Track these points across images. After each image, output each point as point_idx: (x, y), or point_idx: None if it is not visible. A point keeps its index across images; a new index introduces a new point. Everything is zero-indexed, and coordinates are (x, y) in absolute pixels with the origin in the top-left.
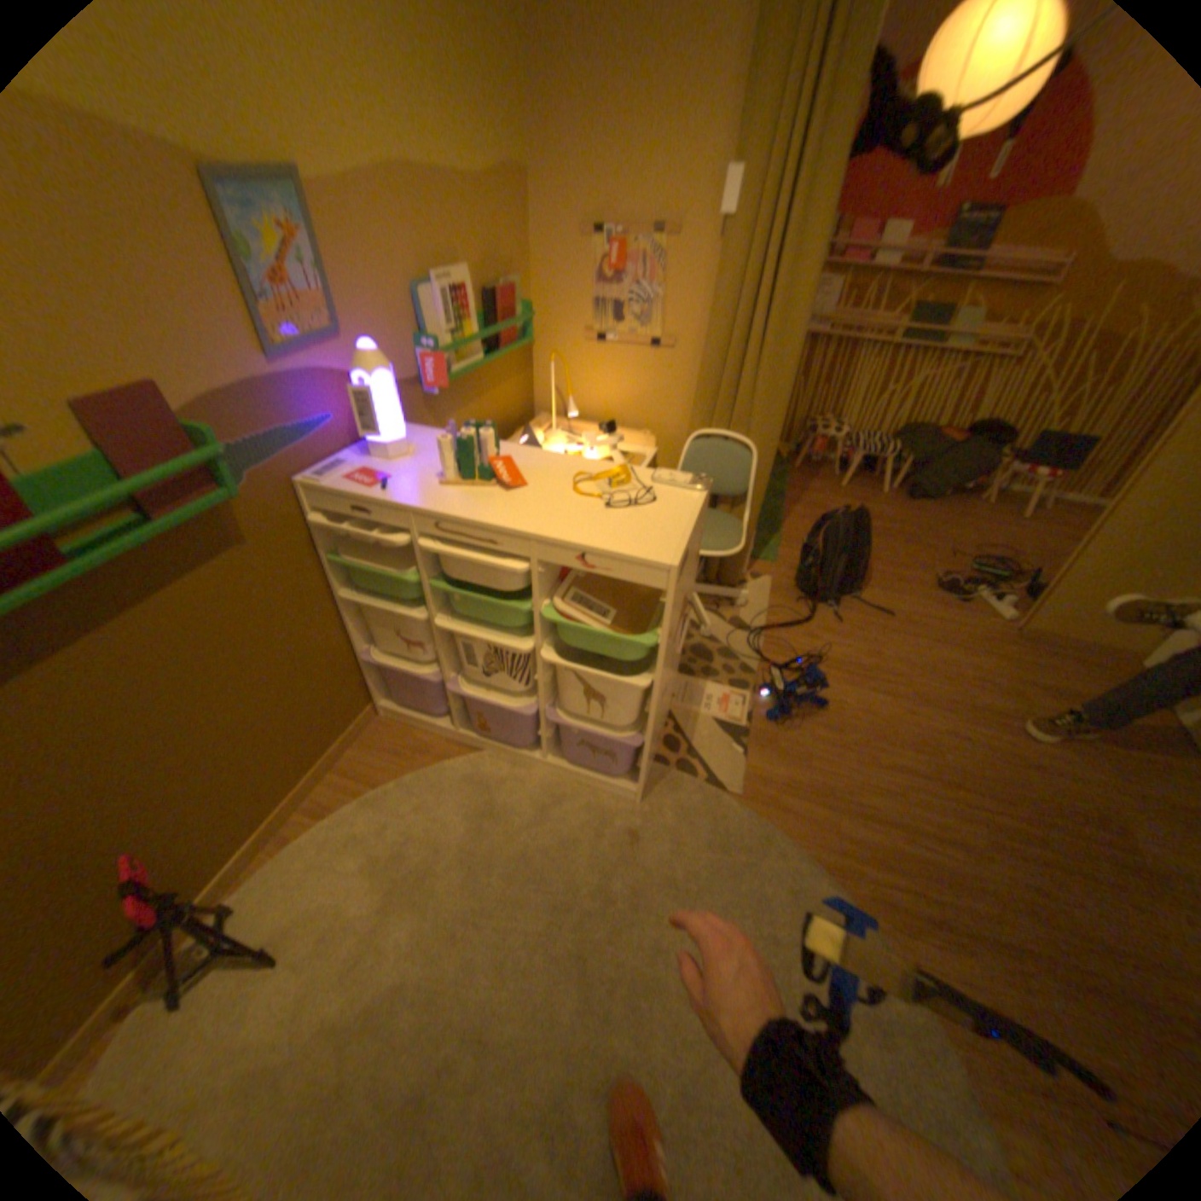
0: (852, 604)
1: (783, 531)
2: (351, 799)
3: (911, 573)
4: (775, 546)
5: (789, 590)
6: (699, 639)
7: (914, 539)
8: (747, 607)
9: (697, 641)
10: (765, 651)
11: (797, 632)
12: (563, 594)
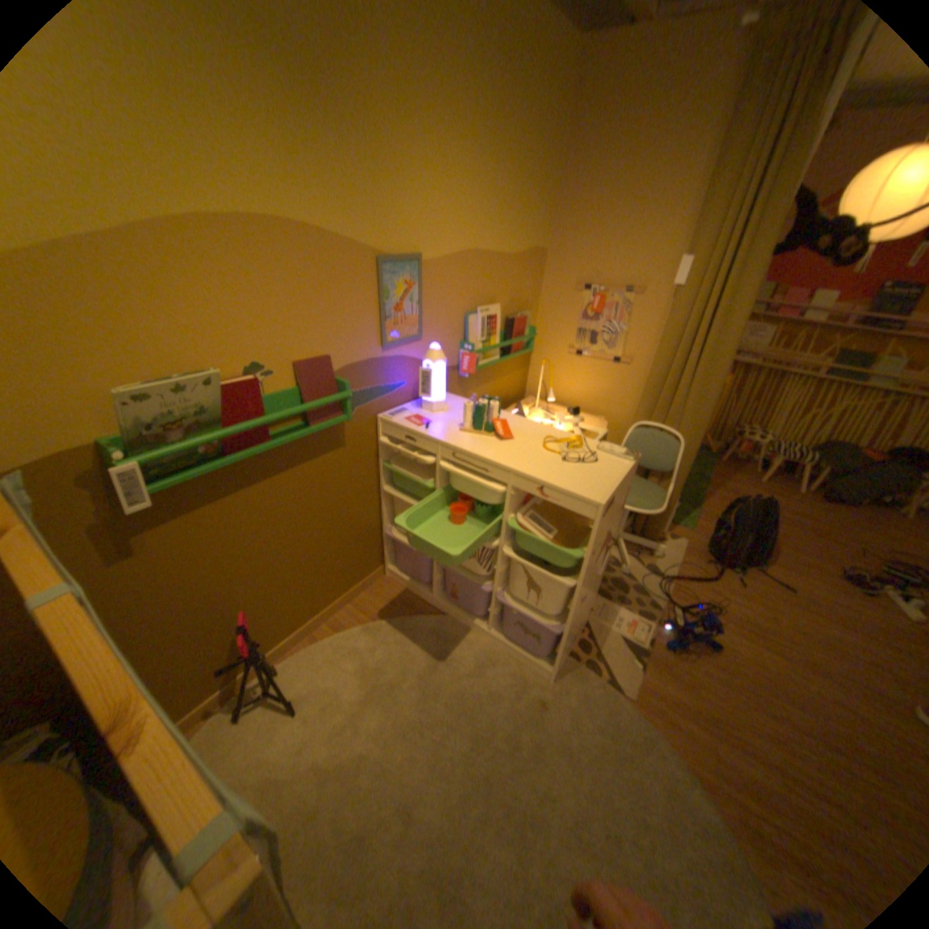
0: (759, 576)
1: (704, 507)
2: (358, 625)
3: (819, 562)
4: (696, 517)
5: (702, 553)
6: (621, 574)
7: (826, 534)
8: (664, 559)
9: (618, 576)
10: (674, 596)
11: (705, 587)
12: (524, 512)
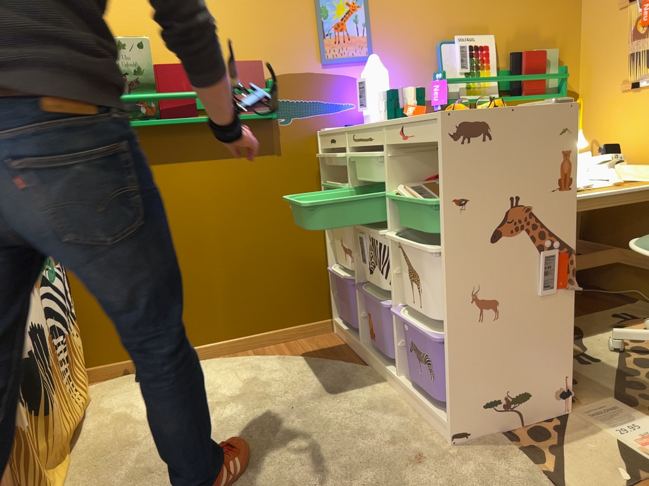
0: None
1: None
2: (278, 355)
3: None
4: None
5: None
6: None
7: None
8: None
9: None
10: None
11: None
12: (411, 186)
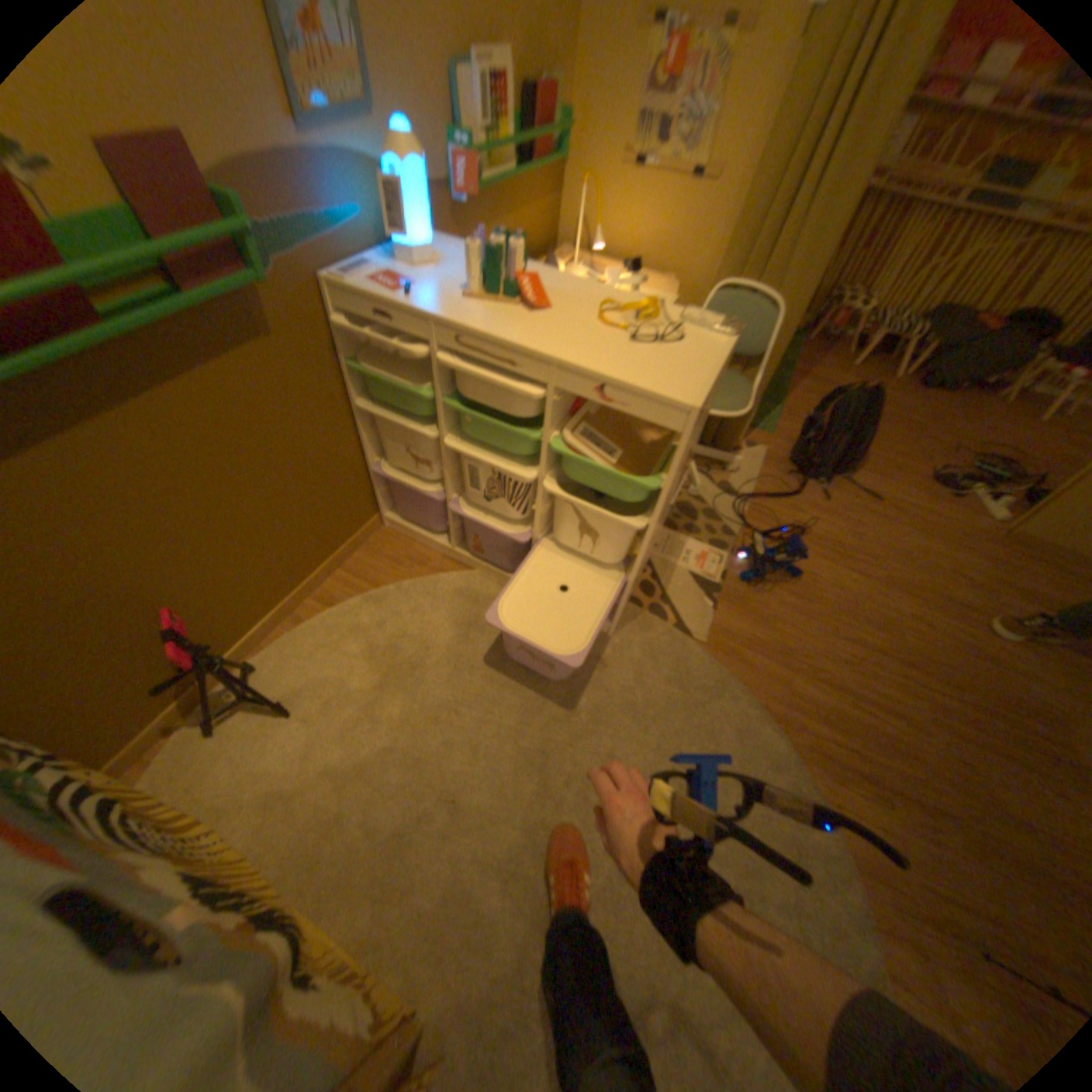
0: (843, 484)
1: (786, 404)
2: (356, 594)
3: (909, 462)
4: (776, 418)
5: (782, 462)
6: (687, 497)
7: (919, 428)
8: (738, 474)
9: (684, 499)
10: (748, 517)
11: (783, 504)
12: (573, 428)
